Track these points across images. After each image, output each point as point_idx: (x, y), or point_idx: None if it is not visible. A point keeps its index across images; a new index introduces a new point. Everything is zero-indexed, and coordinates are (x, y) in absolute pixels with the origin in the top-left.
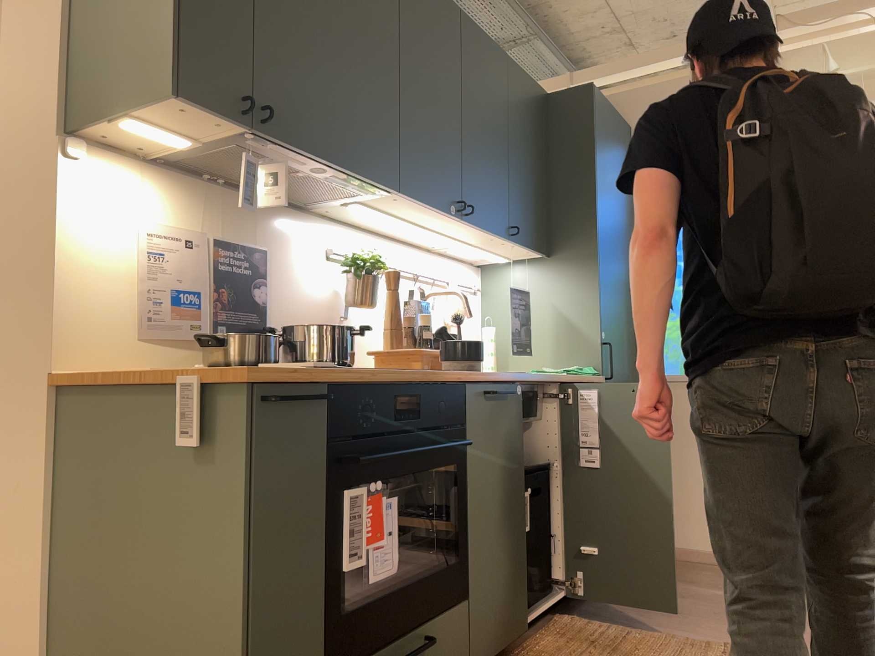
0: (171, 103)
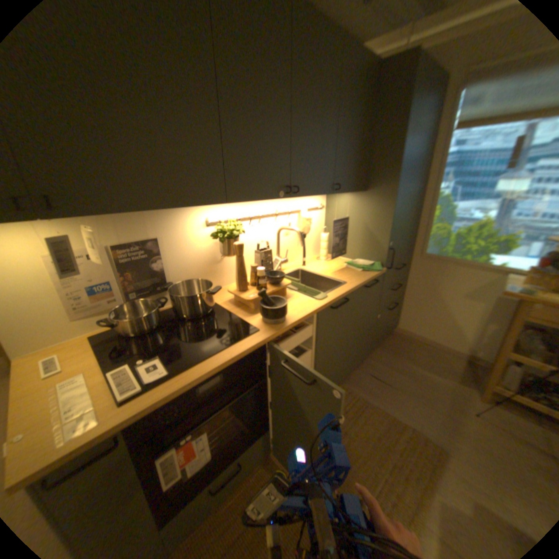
0: None
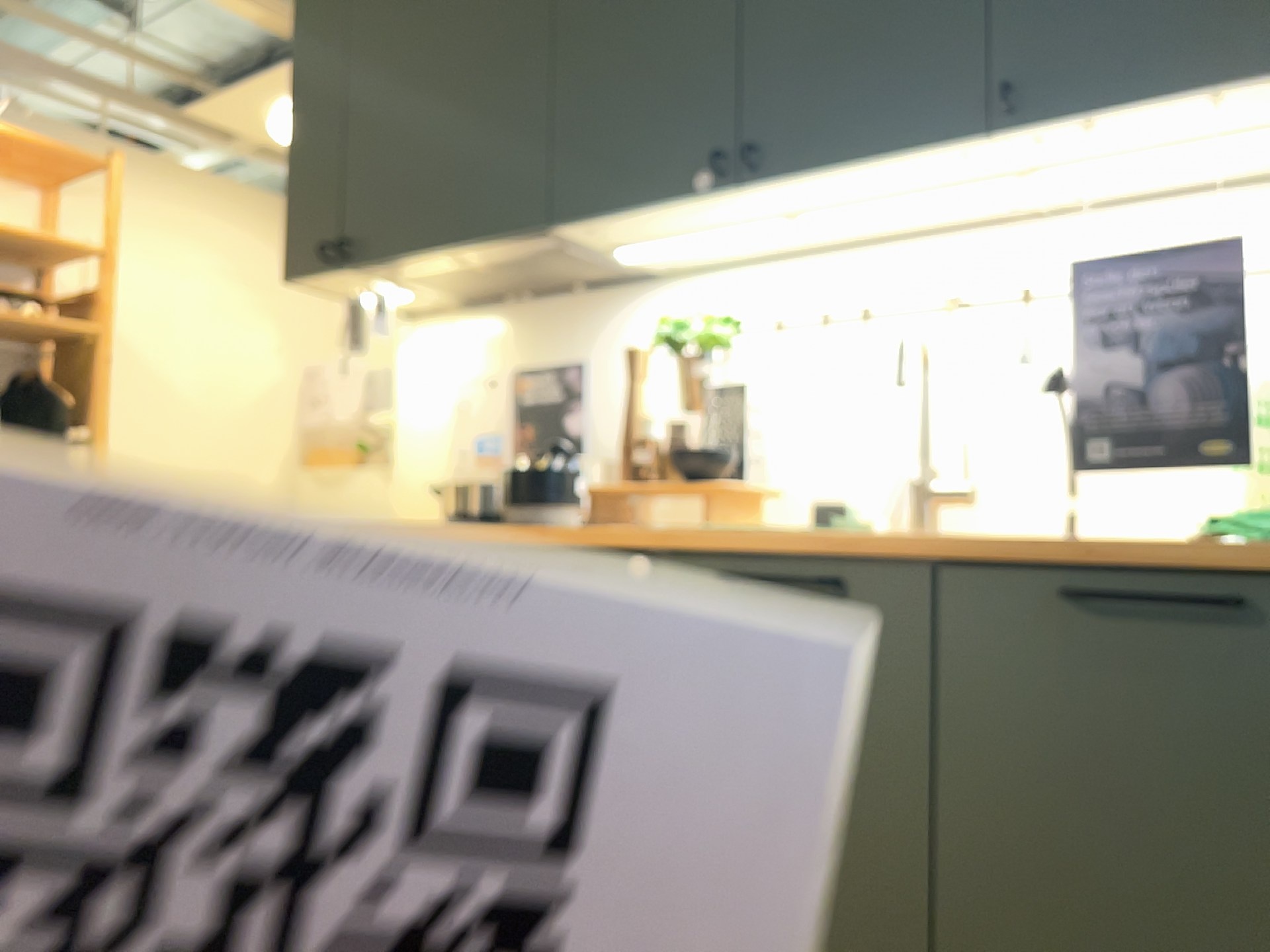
0: (300, 286)
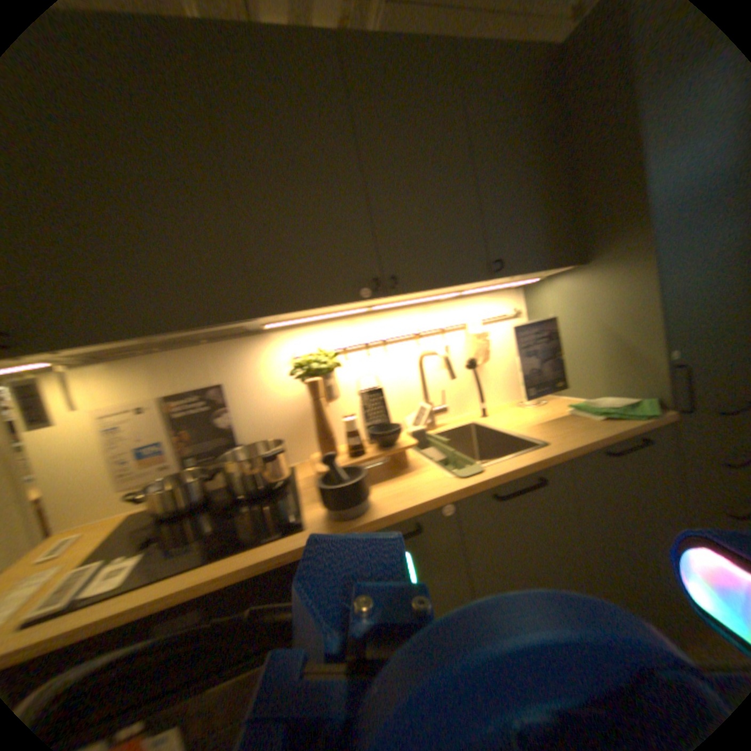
0: None
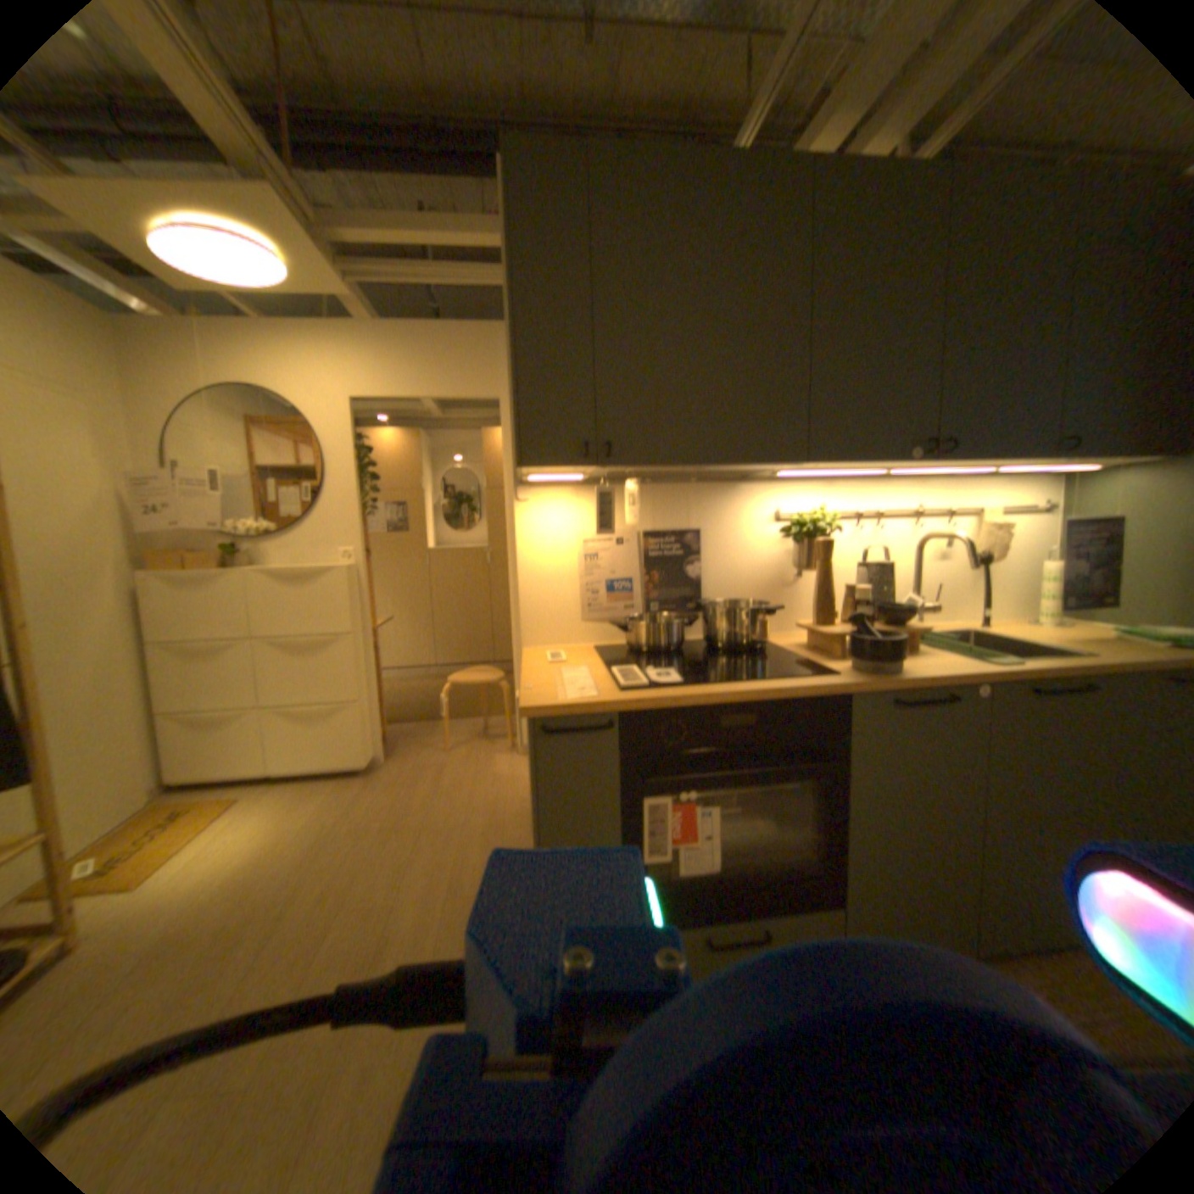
0: (523, 468)
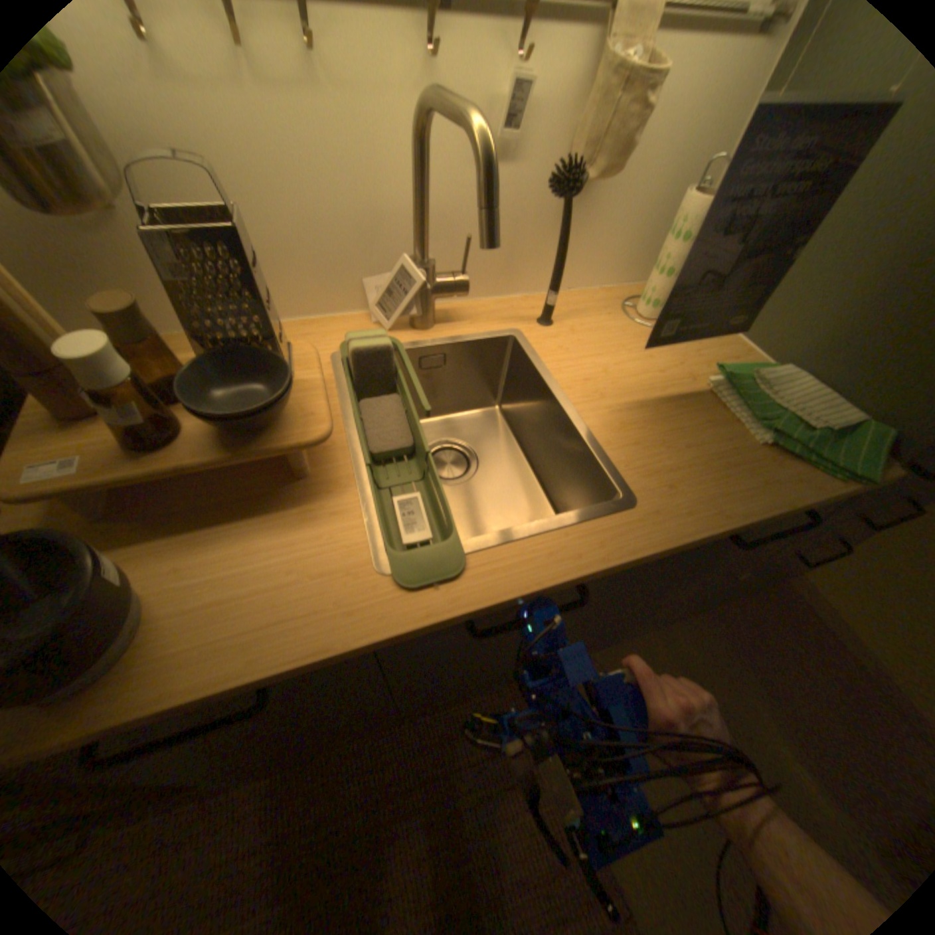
0: None
